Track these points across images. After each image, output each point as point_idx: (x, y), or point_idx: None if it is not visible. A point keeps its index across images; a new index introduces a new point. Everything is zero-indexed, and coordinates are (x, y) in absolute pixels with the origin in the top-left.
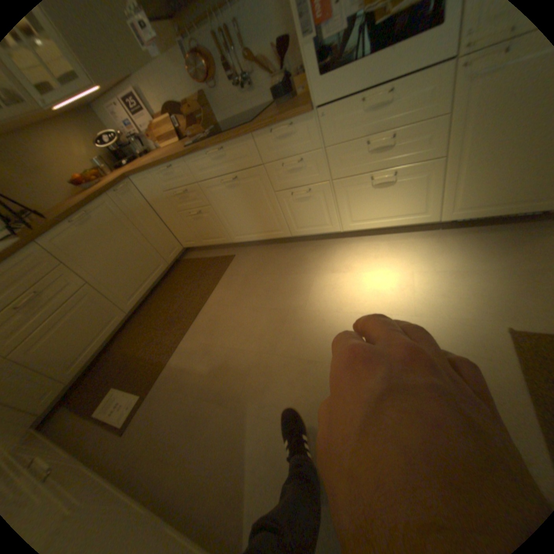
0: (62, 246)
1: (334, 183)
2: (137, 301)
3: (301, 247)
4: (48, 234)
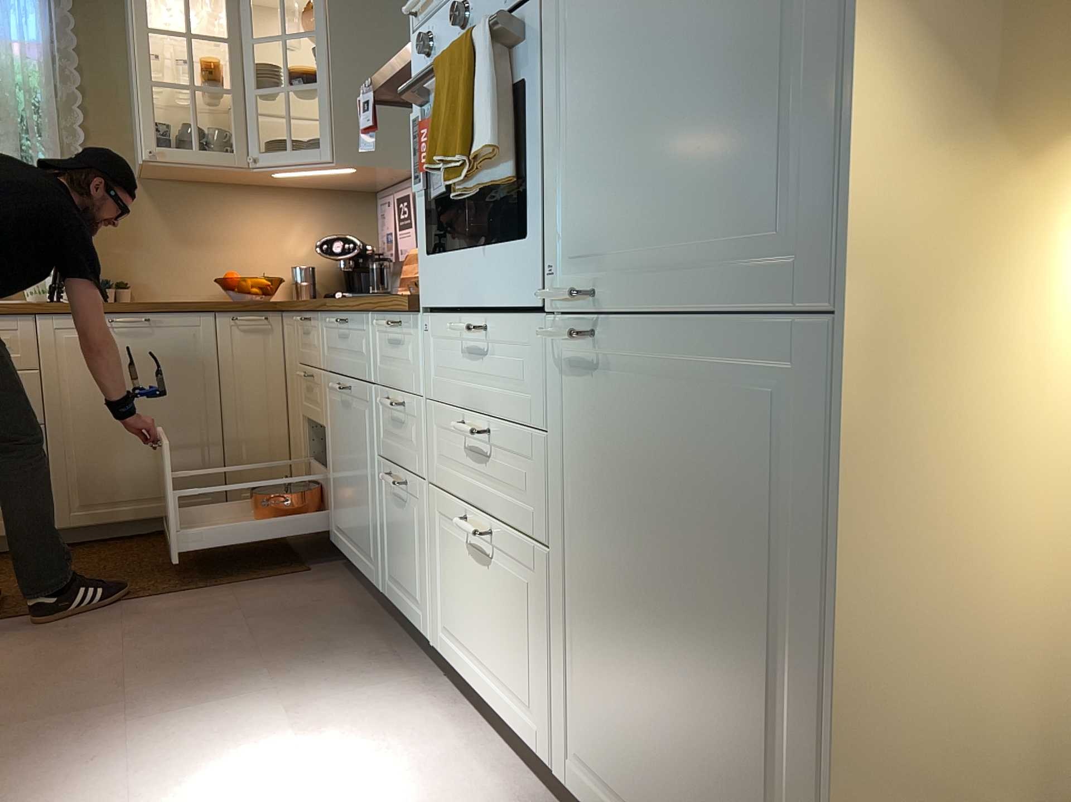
0: (64, 347)
1: (431, 495)
2: (96, 524)
3: (378, 637)
4: (62, 320)
